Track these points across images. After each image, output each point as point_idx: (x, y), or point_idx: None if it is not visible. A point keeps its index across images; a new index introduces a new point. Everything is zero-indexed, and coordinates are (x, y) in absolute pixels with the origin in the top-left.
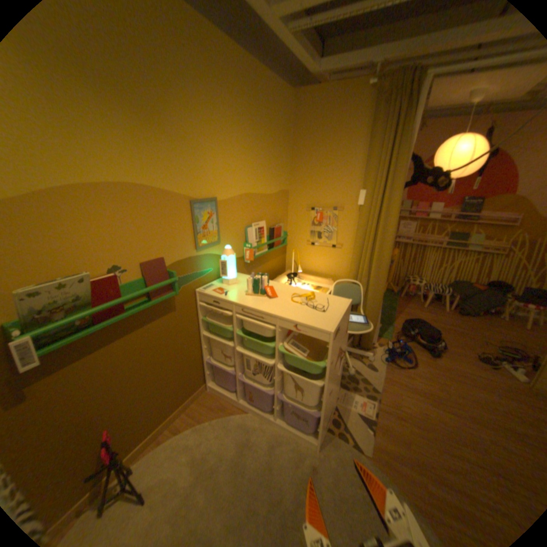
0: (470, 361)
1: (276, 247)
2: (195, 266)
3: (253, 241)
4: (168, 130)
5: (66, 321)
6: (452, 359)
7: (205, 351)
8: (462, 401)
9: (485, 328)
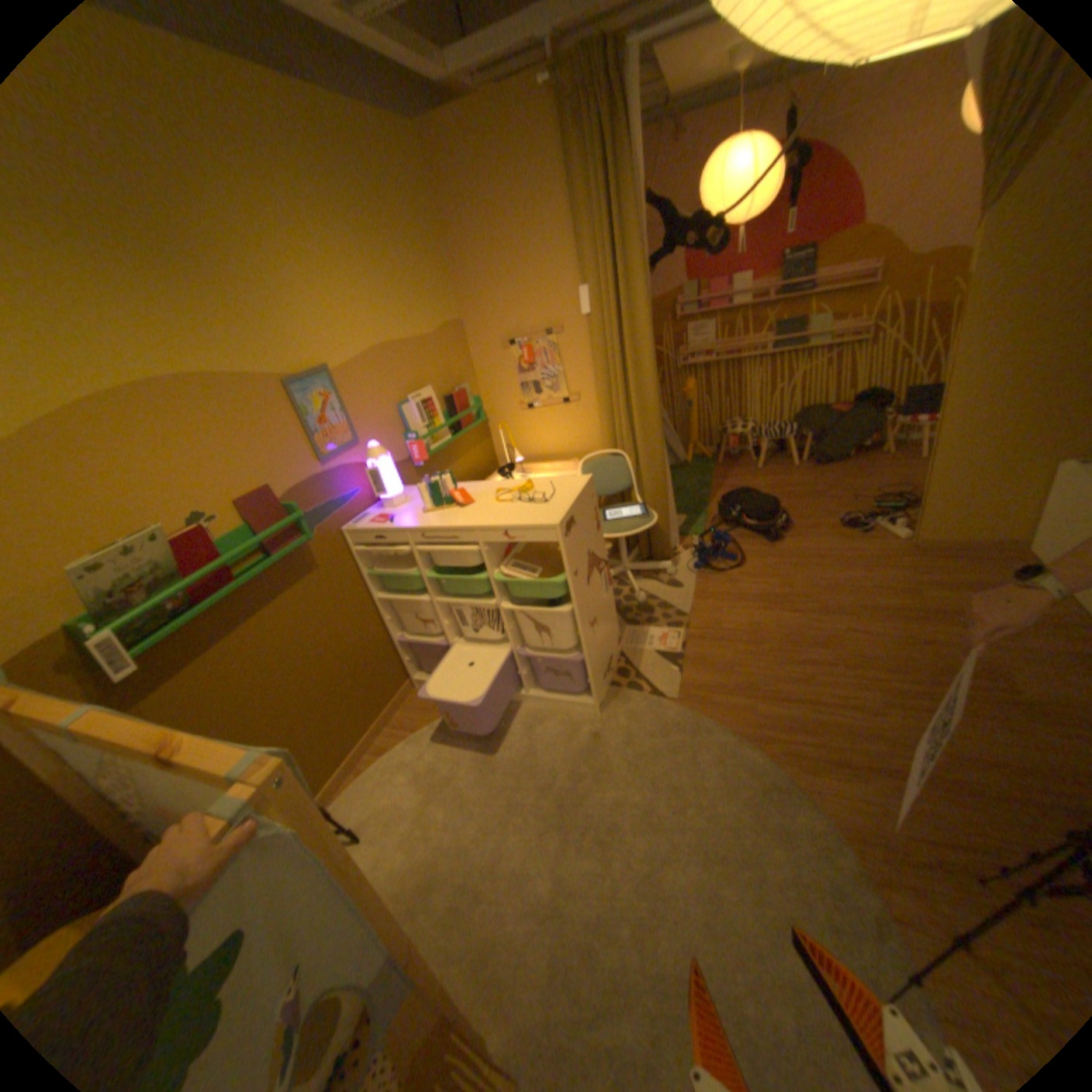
0: (827, 531)
1: (466, 427)
2: (327, 490)
3: (418, 427)
4: (202, 269)
5: (150, 604)
6: (798, 537)
7: (391, 625)
8: (811, 590)
9: (854, 474)
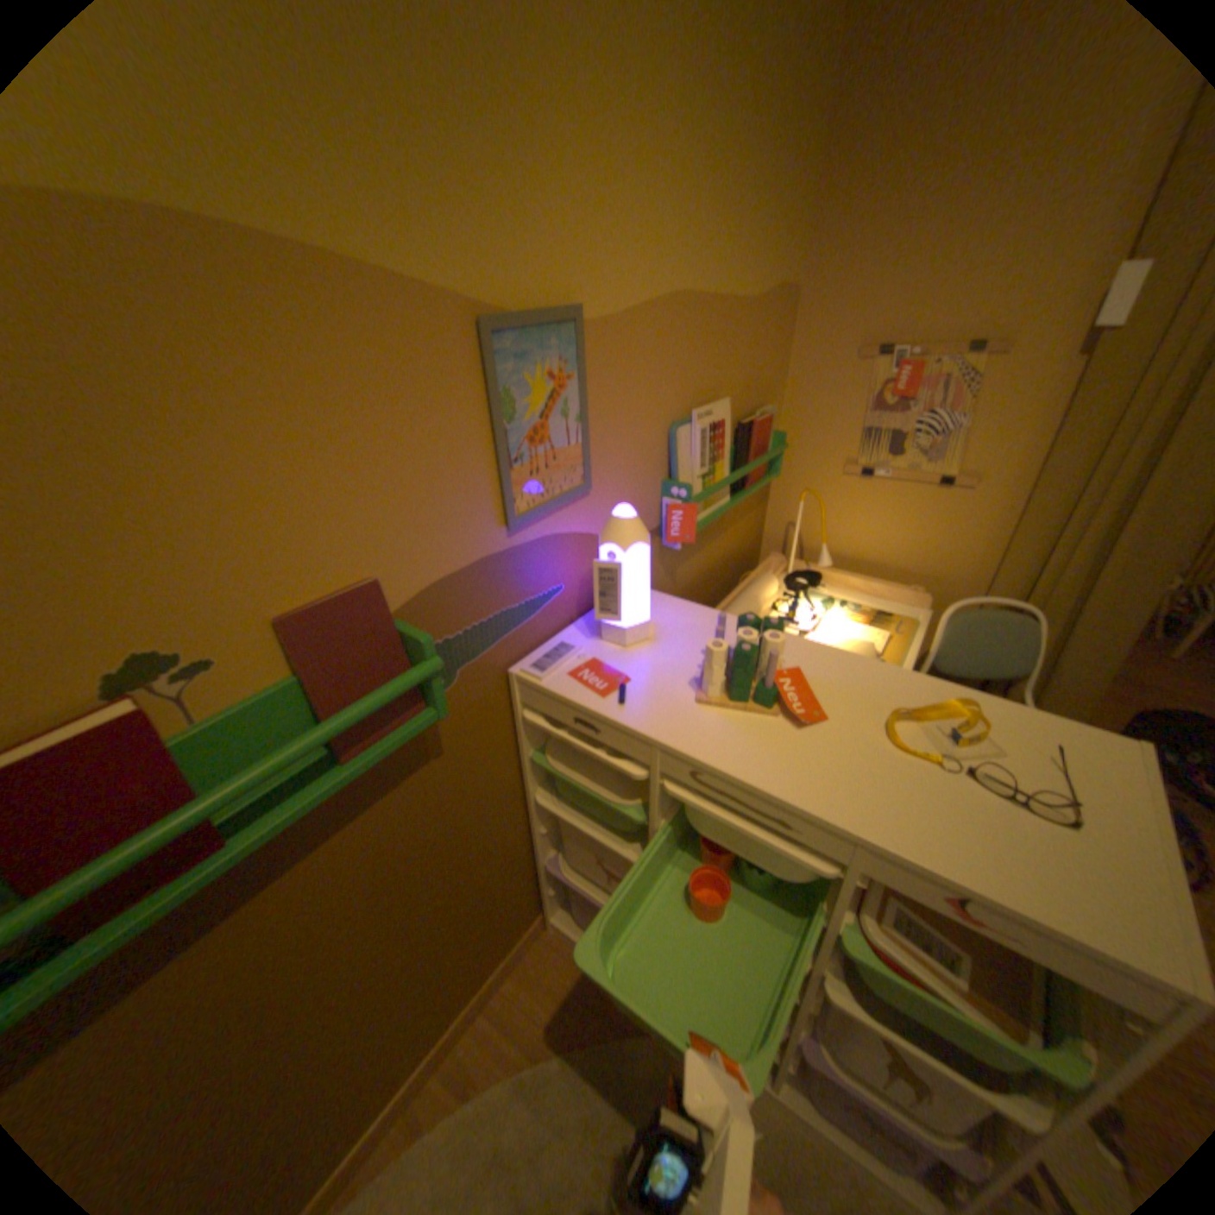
0: None
1: (754, 484)
2: (505, 586)
3: (692, 473)
4: None
5: None
6: None
7: (544, 839)
8: None
9: None
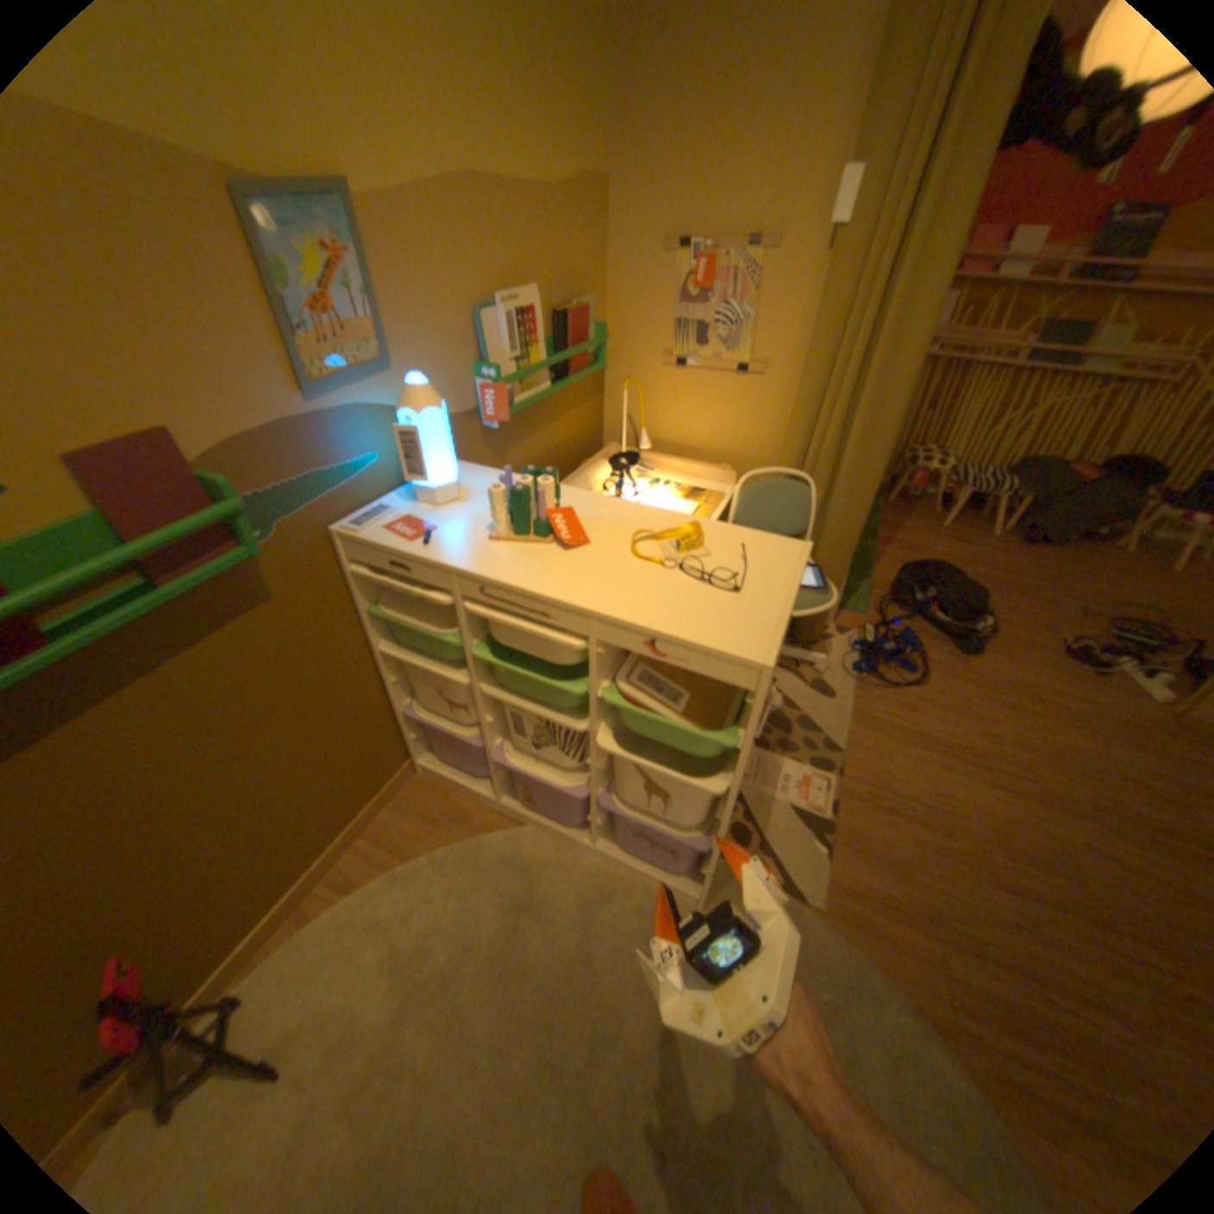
0: (1046, 658)
1: (577, 373)
2: (312, 450)
3: (503, 357)
4: None
5: None
6: (1005, 657)
7: (396, 687)
8: (1028, 757)
9: (1080, 573)
